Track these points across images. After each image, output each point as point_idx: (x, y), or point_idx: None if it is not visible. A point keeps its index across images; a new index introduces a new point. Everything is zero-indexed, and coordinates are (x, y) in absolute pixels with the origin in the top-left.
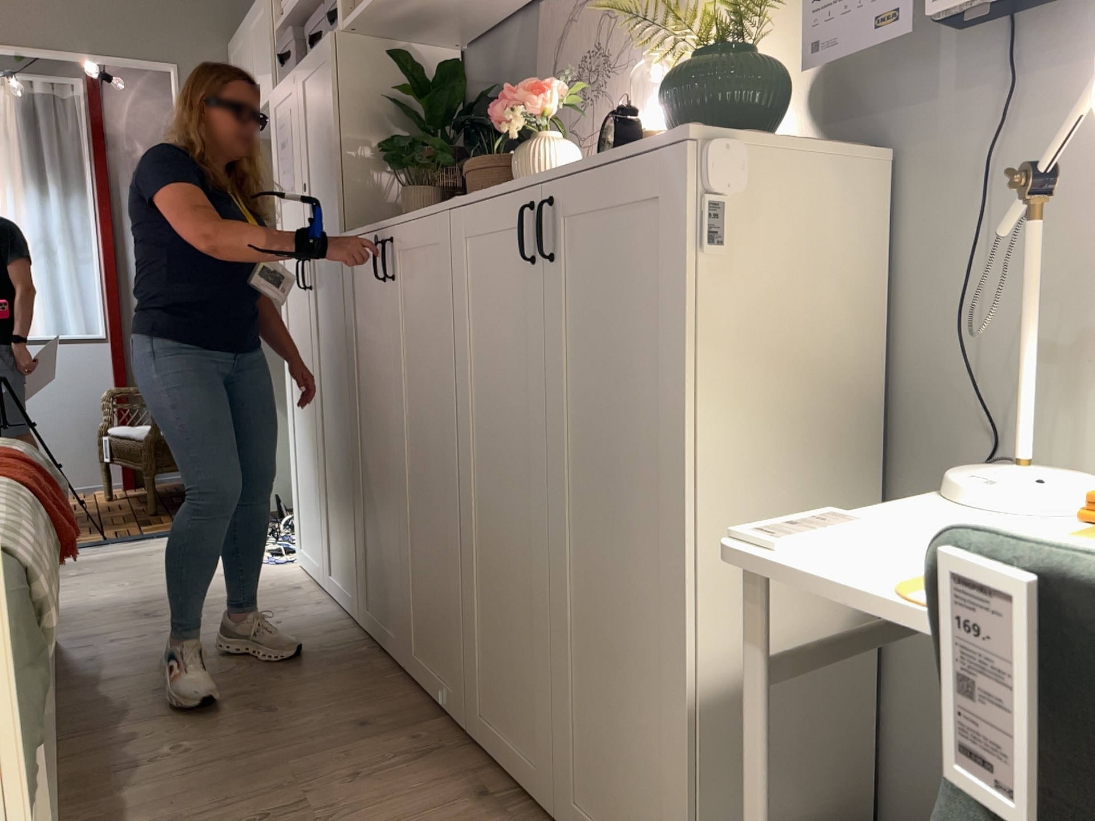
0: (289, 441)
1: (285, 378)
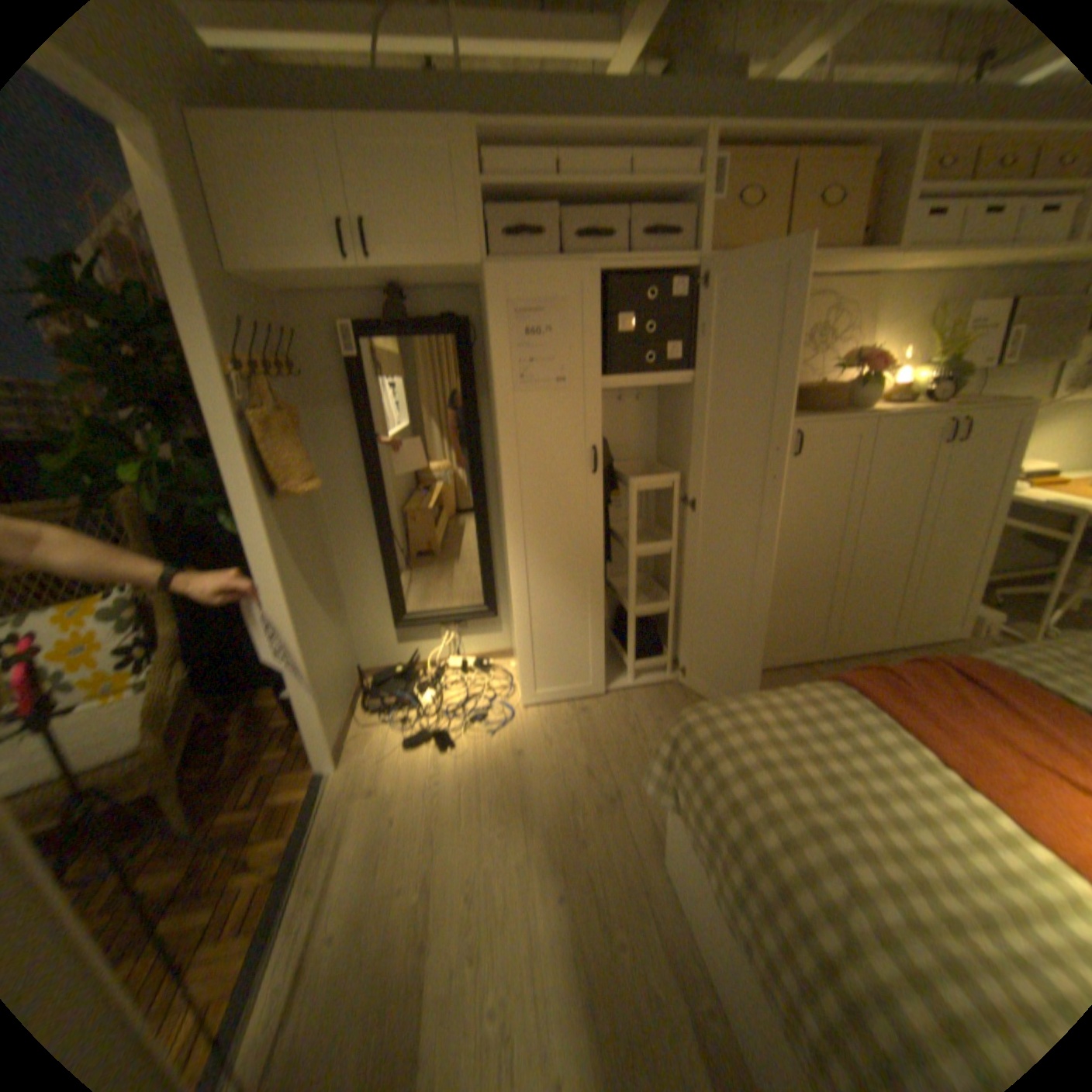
0: (515, 615)
1: (516, 561)
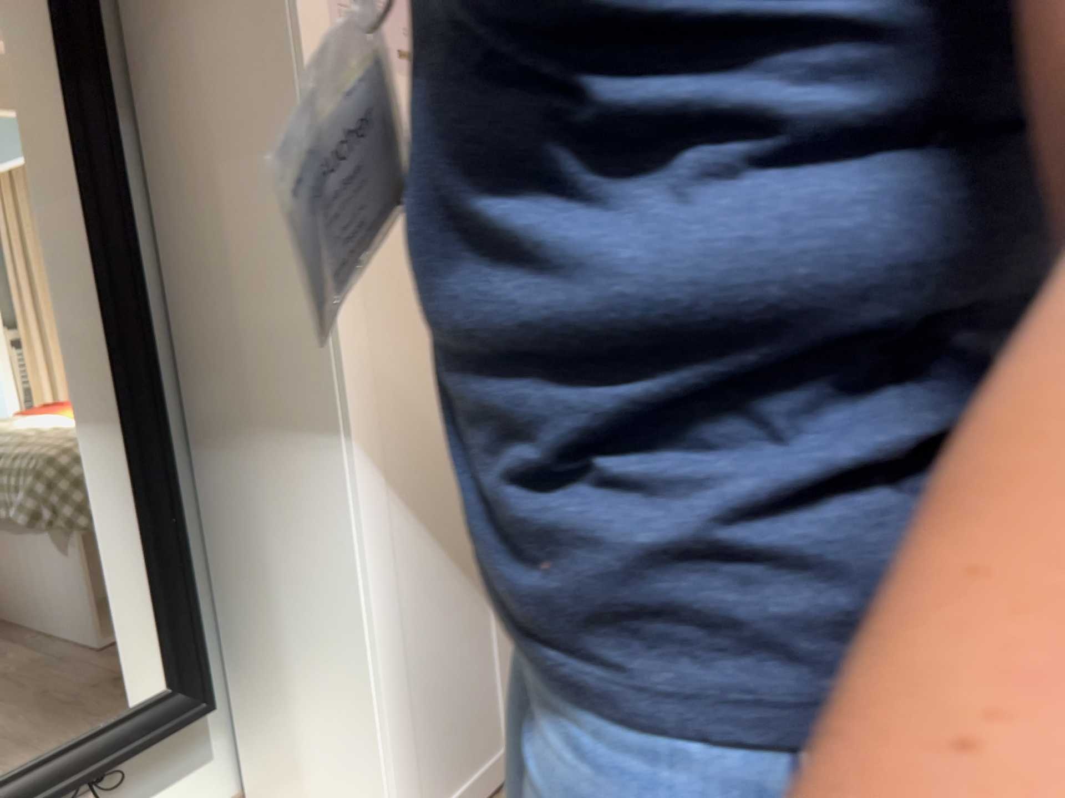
0: (367, 630)
1: (358, 478)
